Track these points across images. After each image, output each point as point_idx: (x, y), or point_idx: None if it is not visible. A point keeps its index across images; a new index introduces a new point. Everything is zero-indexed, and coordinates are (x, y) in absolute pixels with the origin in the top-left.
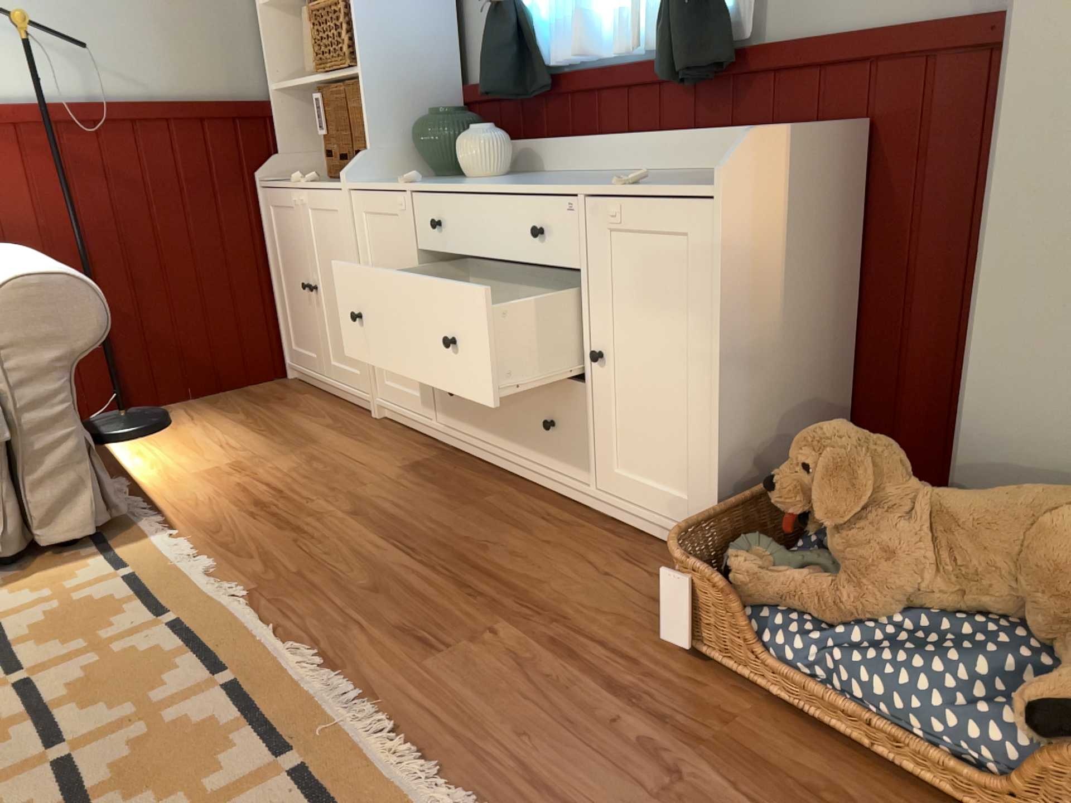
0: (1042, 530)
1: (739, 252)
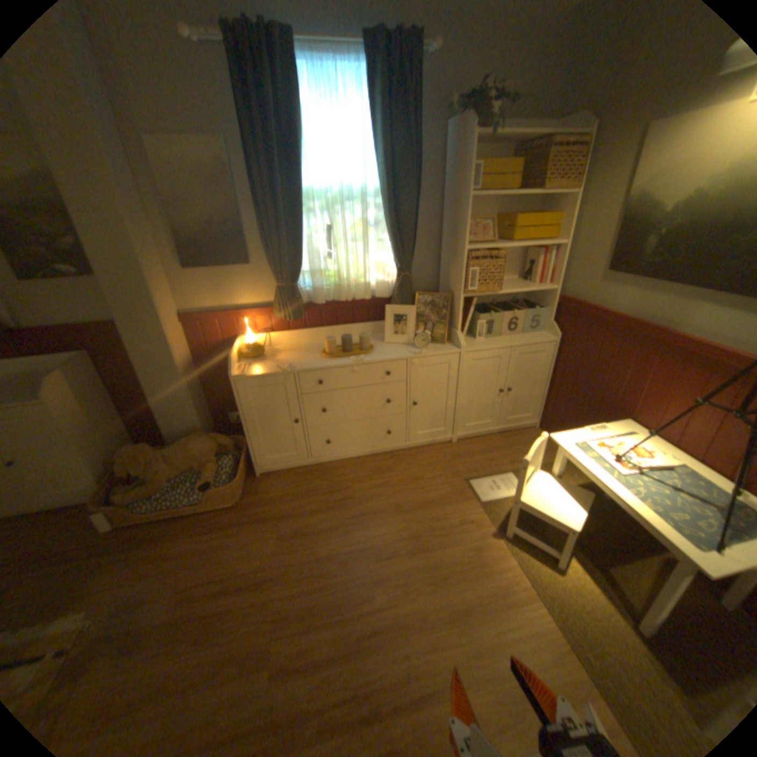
0: (188, 450)
1: (63, 414)
